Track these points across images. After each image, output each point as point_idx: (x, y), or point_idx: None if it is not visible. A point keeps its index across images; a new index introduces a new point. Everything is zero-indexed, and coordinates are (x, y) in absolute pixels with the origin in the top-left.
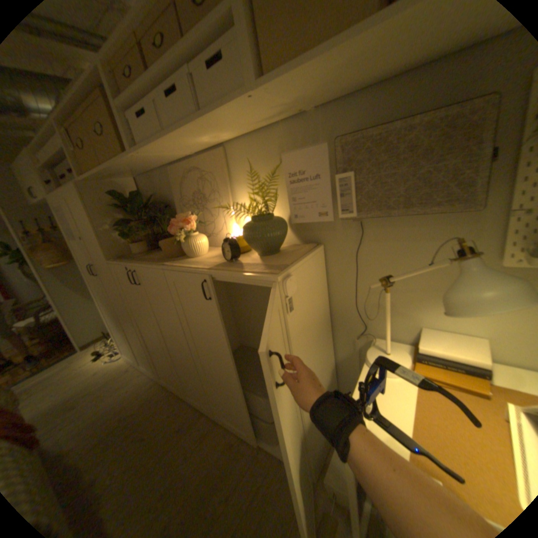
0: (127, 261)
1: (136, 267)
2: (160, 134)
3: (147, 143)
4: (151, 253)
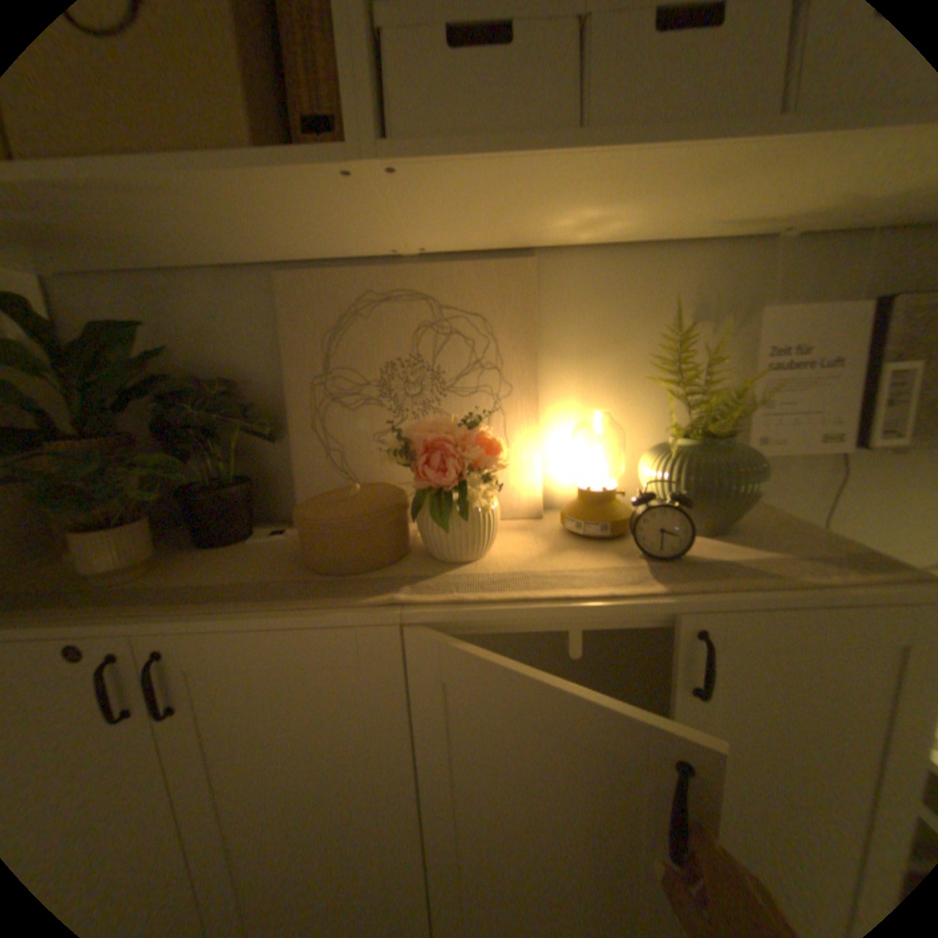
0: (100, 615)
1: (187, 635)
2: (623, 131)
3: (507, 147)
4: (168, 560)
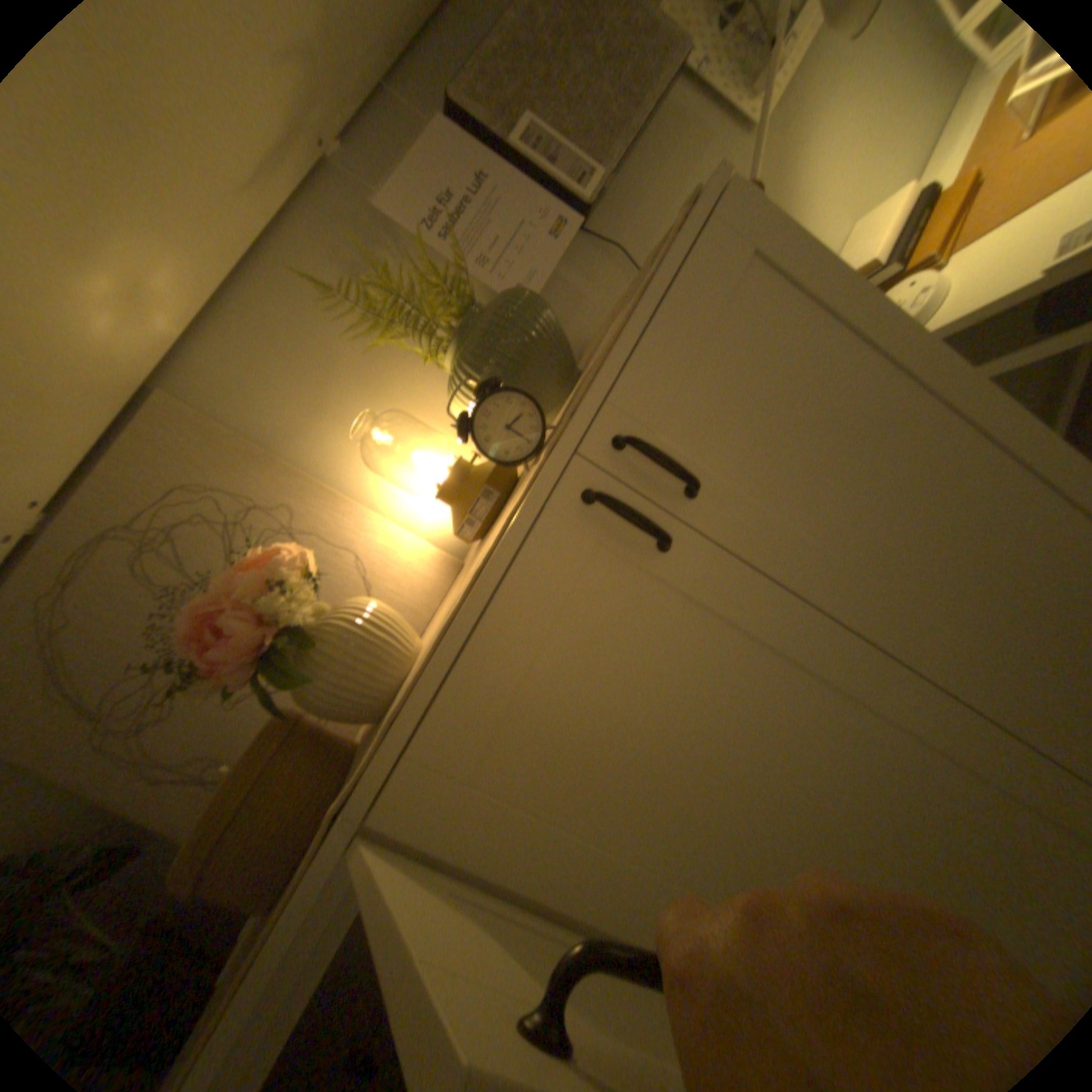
0: None
1: None
2: None
3: None
4: None
